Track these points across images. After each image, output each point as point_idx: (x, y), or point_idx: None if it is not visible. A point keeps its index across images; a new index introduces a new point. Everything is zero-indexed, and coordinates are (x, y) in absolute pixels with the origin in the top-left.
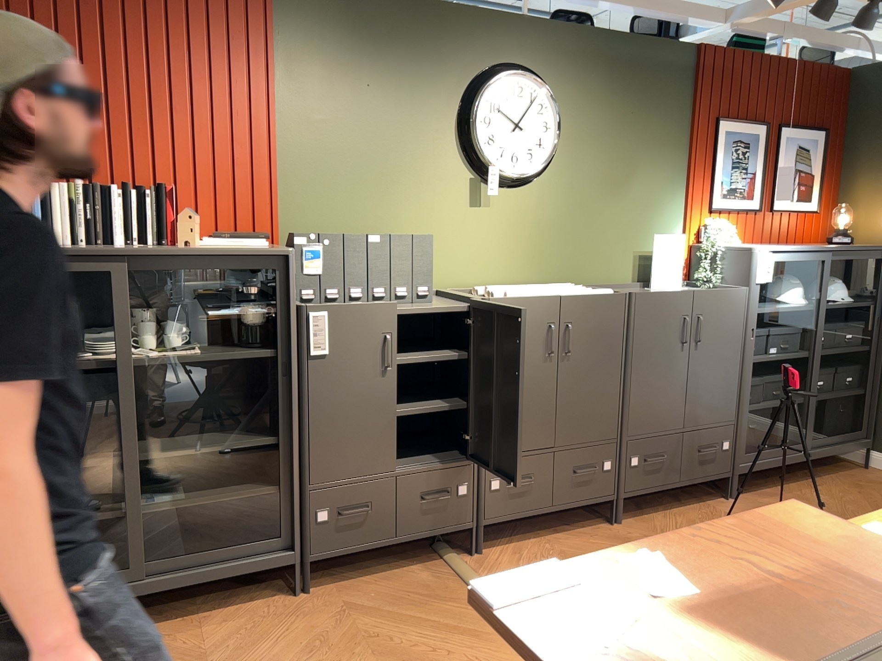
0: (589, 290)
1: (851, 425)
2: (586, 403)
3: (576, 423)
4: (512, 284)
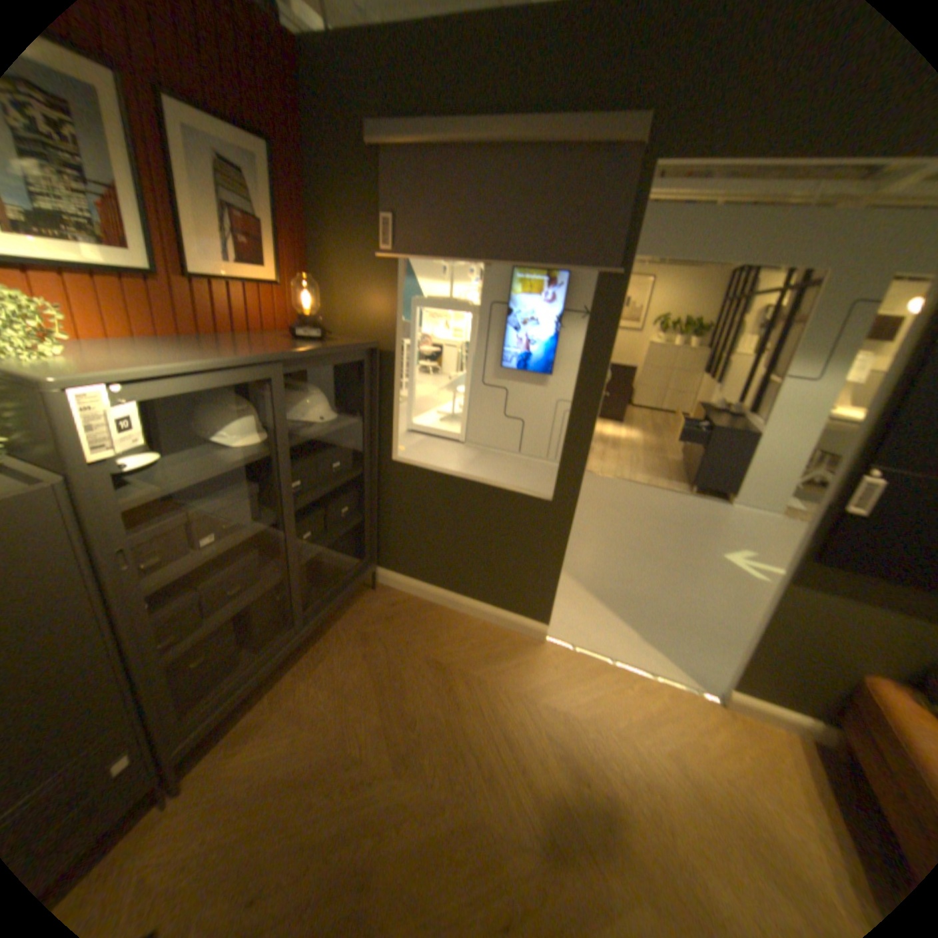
0: None
1: (354, 549)
2: None
3: None
4: None
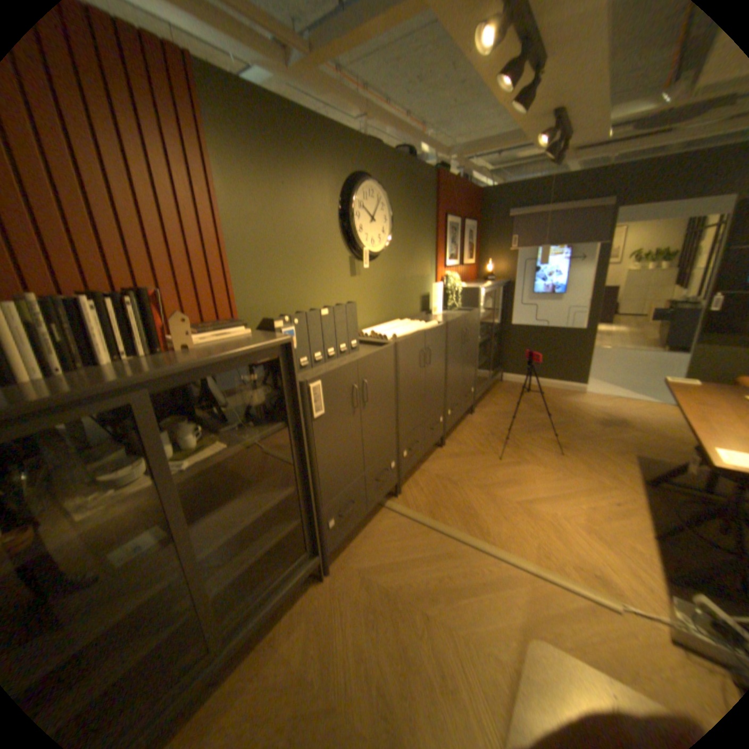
0: (428, 324)
1: (495, 364)
2: (434, 390)
3: (431, 403)
4: (374, 326)
